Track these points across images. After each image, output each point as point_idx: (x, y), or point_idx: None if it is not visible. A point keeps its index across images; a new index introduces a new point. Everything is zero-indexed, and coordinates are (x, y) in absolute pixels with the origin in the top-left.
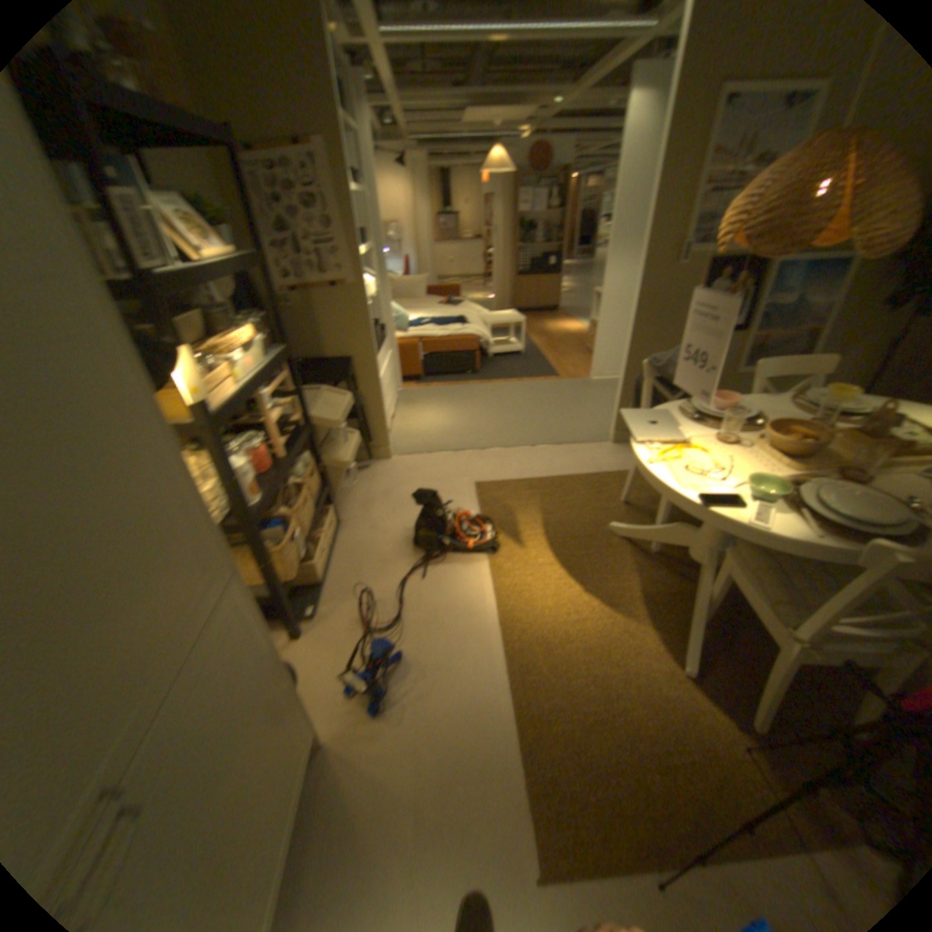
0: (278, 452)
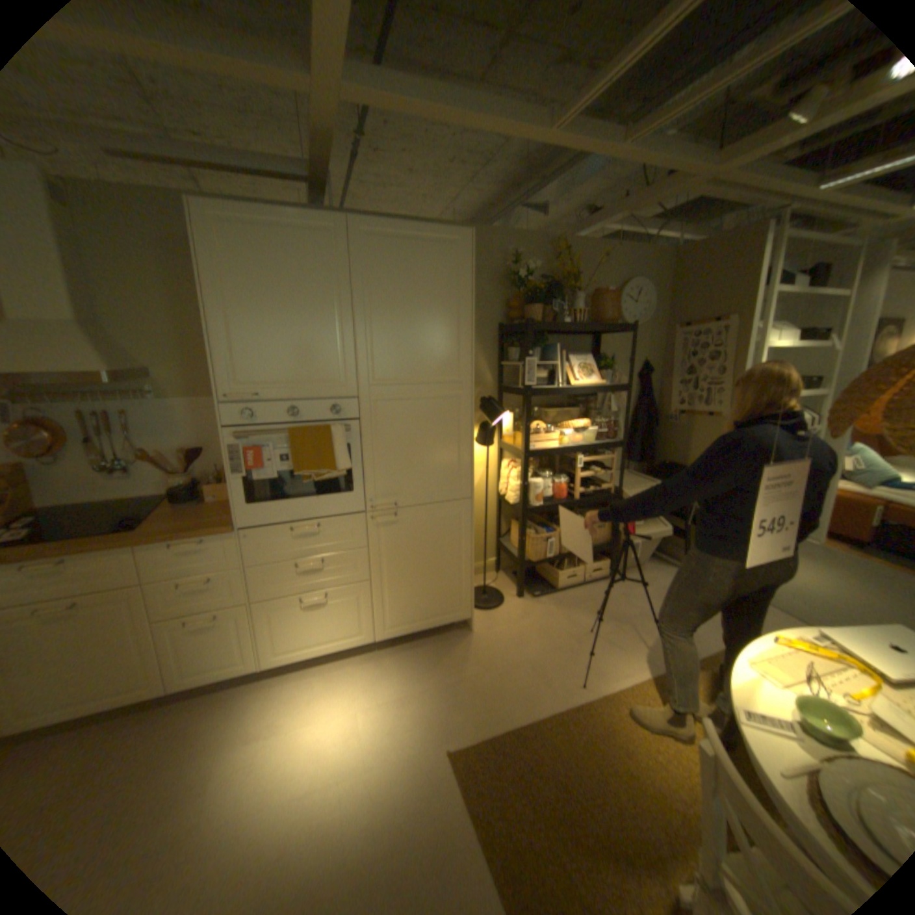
0: (578, 495)
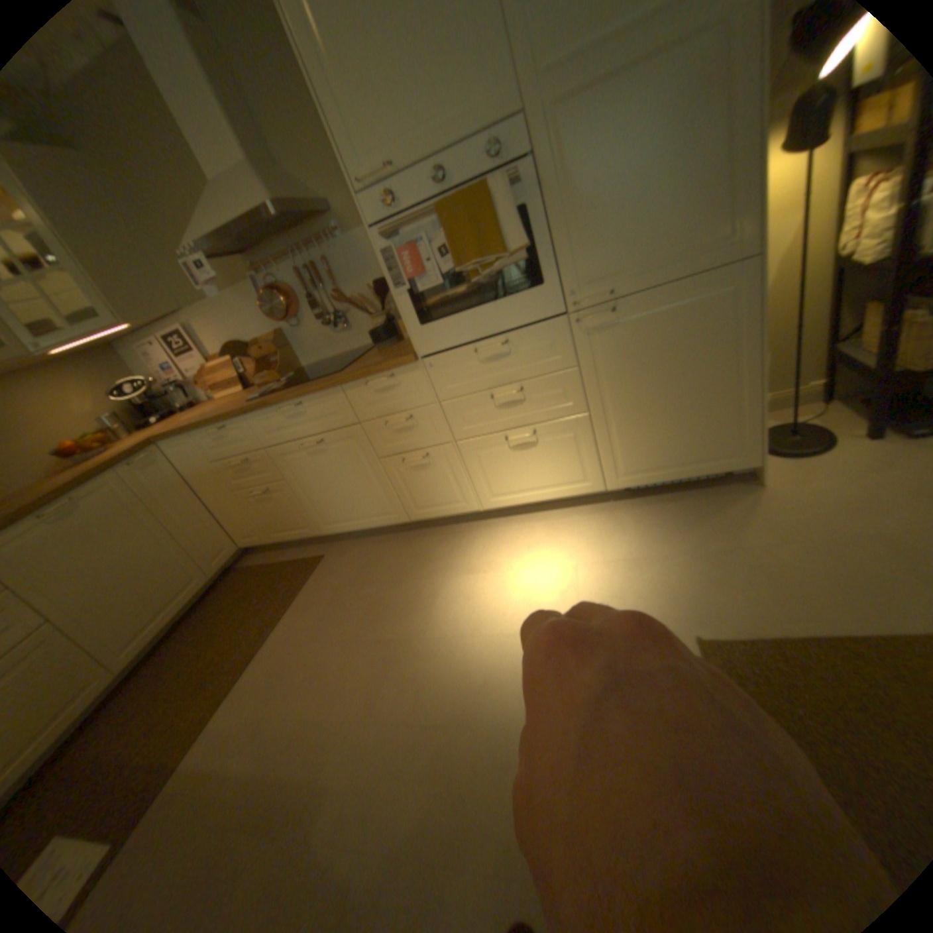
0: None
